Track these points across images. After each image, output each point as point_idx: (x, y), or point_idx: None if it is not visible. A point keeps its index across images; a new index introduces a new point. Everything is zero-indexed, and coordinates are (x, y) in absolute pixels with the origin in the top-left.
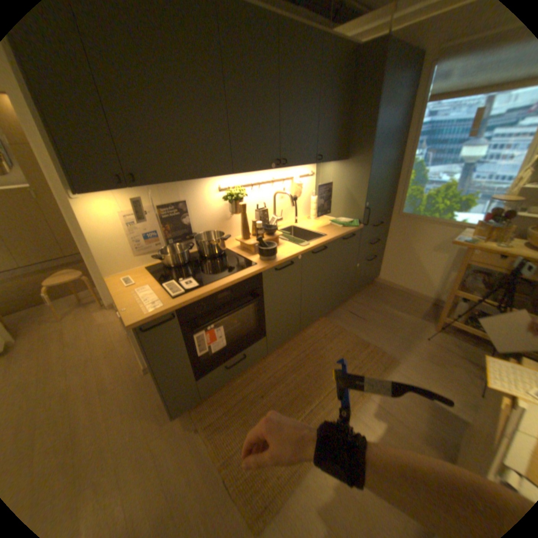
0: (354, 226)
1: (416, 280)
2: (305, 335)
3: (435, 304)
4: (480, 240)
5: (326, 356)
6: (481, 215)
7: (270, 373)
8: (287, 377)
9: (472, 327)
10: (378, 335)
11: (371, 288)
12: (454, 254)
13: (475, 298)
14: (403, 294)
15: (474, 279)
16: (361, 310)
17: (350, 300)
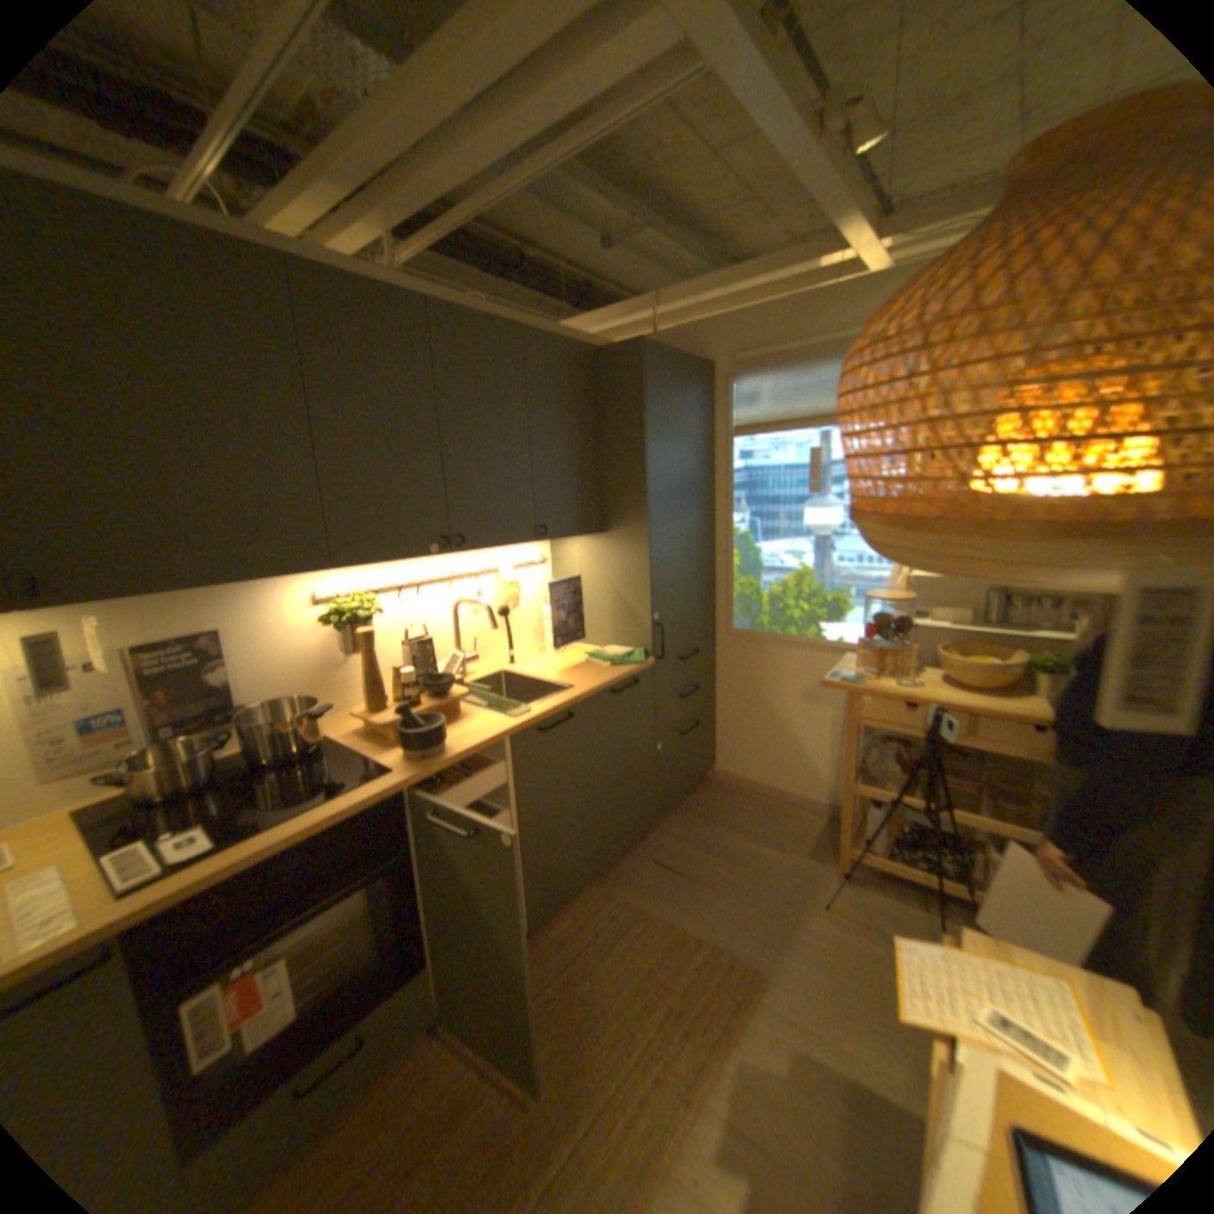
0: (635, 663)
1: (787, 768)
2: (547, 945)
3: (833, 819)
4: (871, 676)
5: (597, 1000)
6: (865, 628)
7: (442, 1085)
8: (489, 1088)
9: (906, 865)
10: (721, 916)
11: (702, 797)
12: (841, 707)
13: (891, 799)
14: (769, 805)
15: (883, 755)
16: (681, 856)
17: (658, 832)
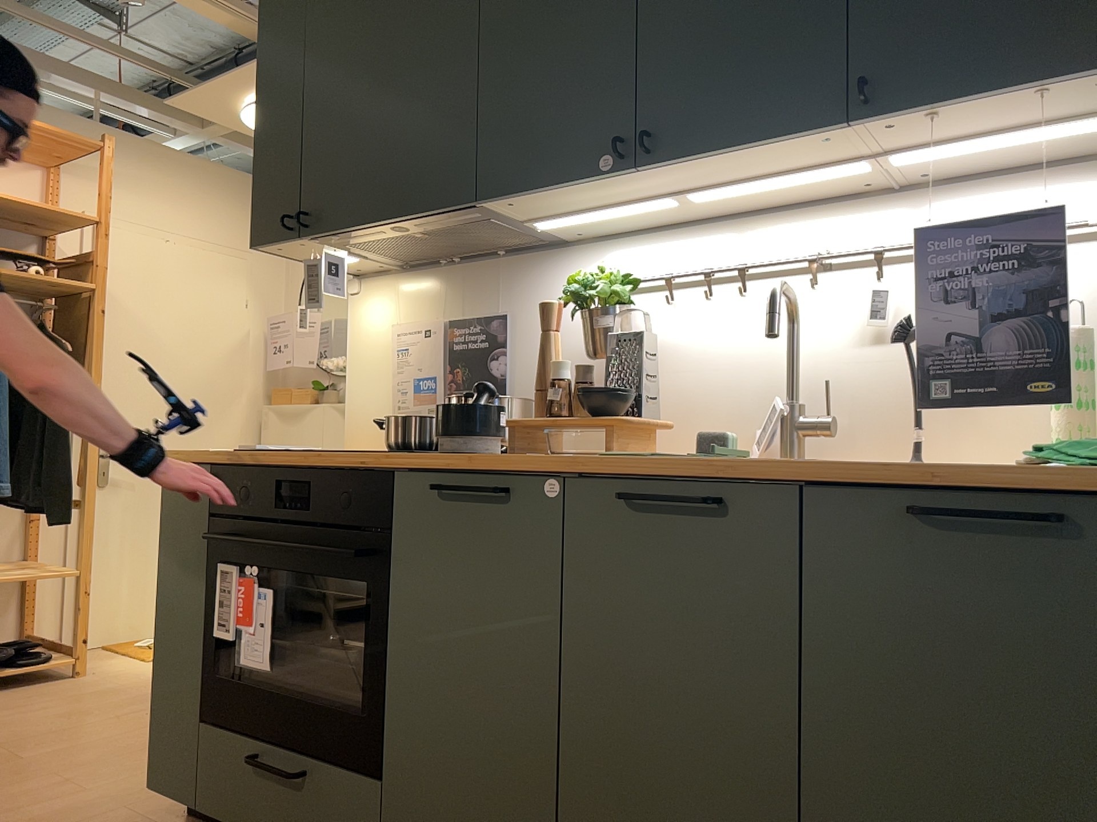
0: None
1: None
2: None
3: None
4: None
5: None
6: None
7: None
8: None
9: None
10: None
11: None
12: None
13: None
14: None
15: None
16: None
17: None
